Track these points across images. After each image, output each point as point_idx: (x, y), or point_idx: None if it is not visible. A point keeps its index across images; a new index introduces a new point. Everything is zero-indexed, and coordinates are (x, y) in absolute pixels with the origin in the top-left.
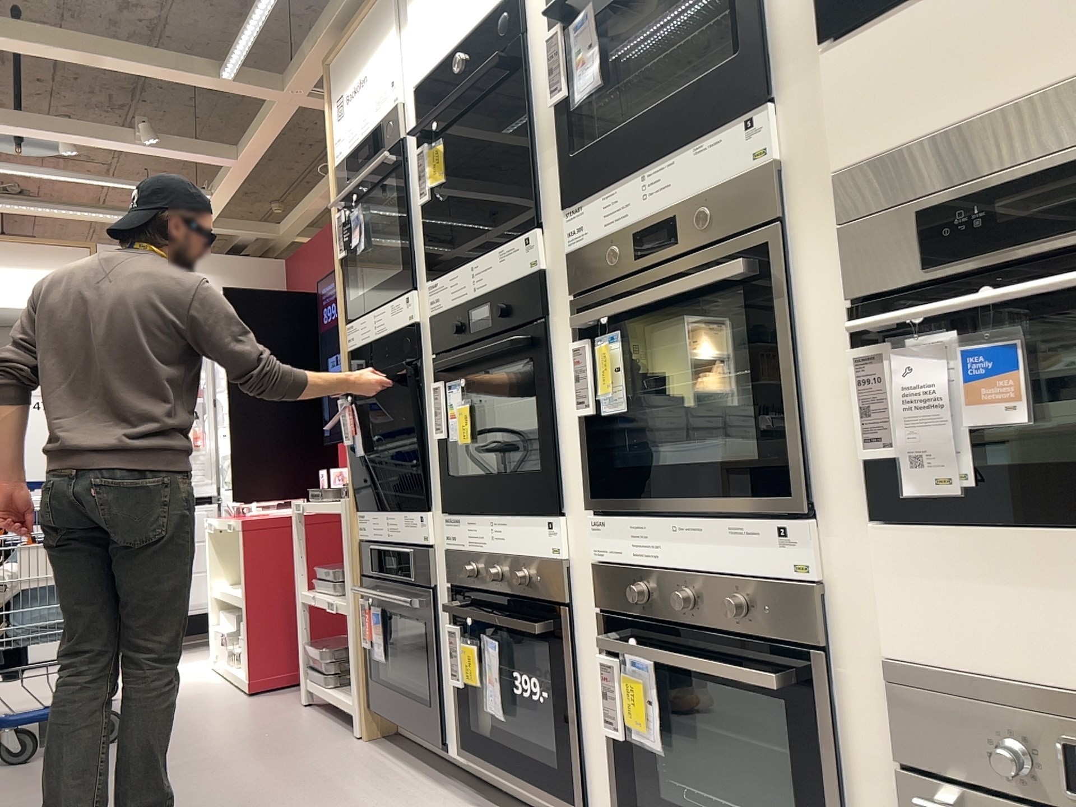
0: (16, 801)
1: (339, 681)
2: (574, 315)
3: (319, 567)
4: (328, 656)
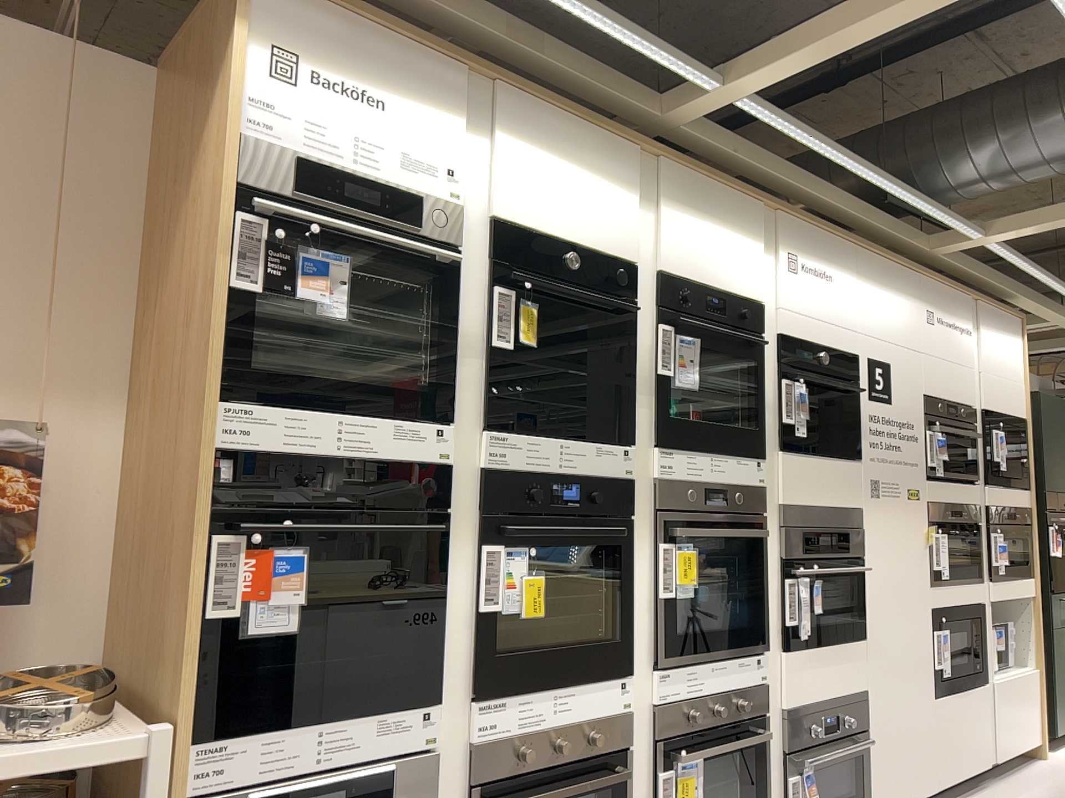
0: None
1: None
2: (651, 519)
3: None
4: None
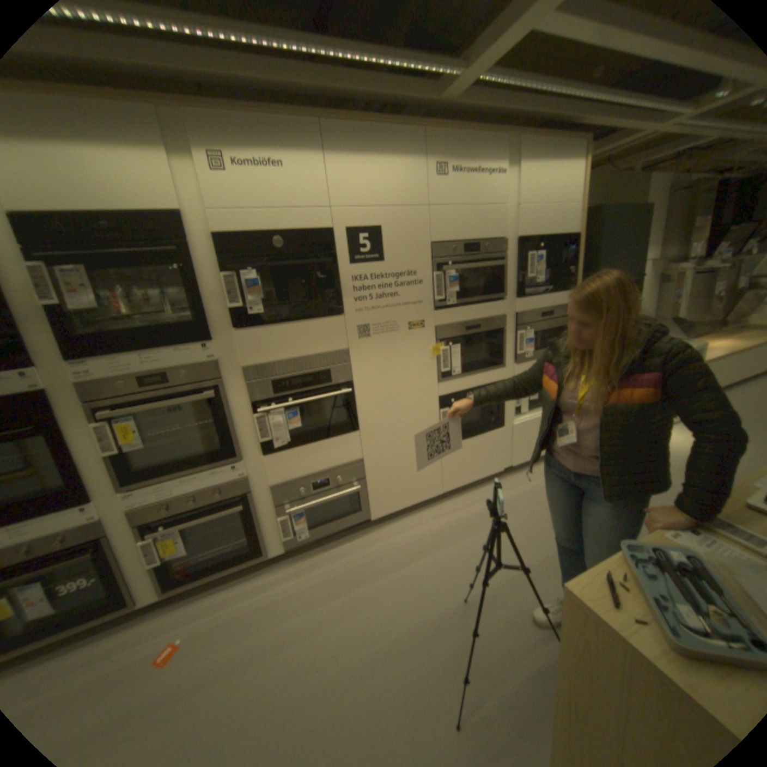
0: None
1: None
2: (85, 413)
3: None
4: None
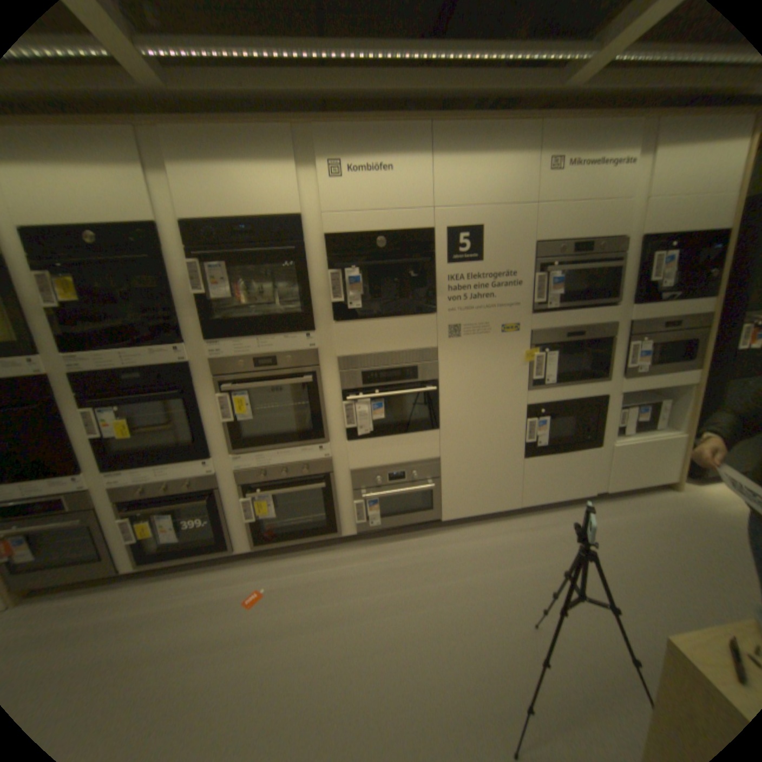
0: None
1: None
2: (213, 385)
3: None
4: None
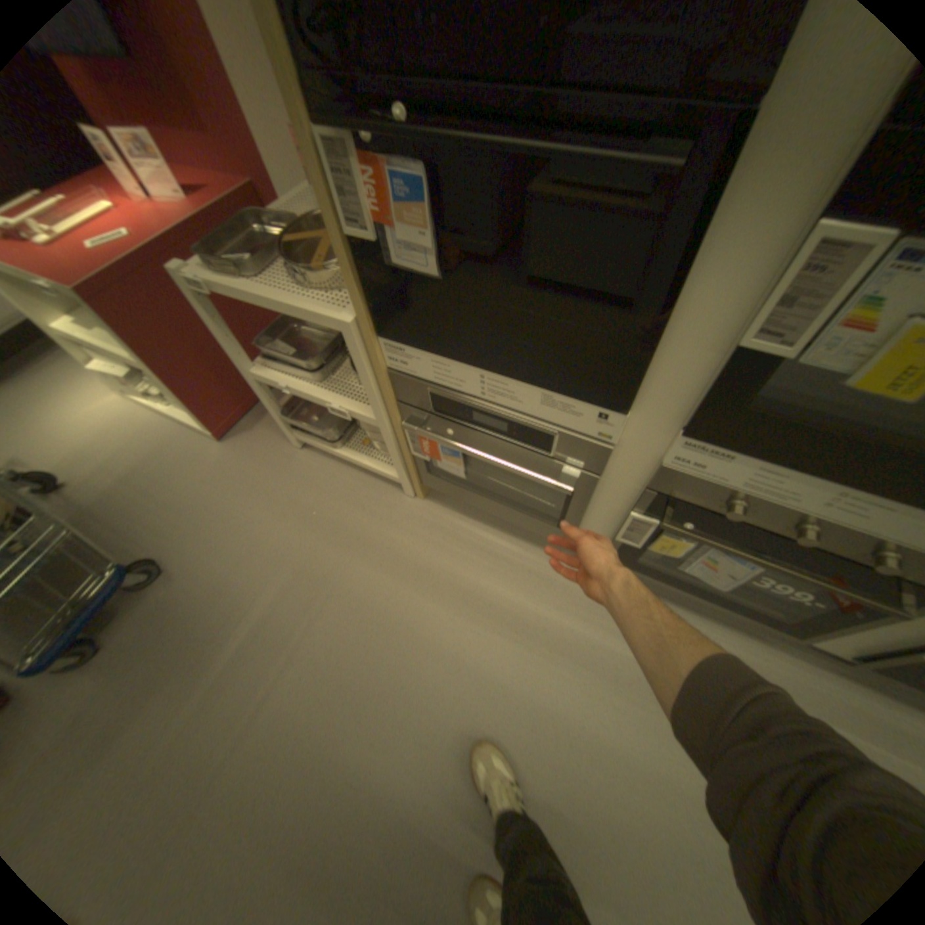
0: (166, 729)
1: (341, 438)
2: None
3: (260, 342)
4: (324, 426)
